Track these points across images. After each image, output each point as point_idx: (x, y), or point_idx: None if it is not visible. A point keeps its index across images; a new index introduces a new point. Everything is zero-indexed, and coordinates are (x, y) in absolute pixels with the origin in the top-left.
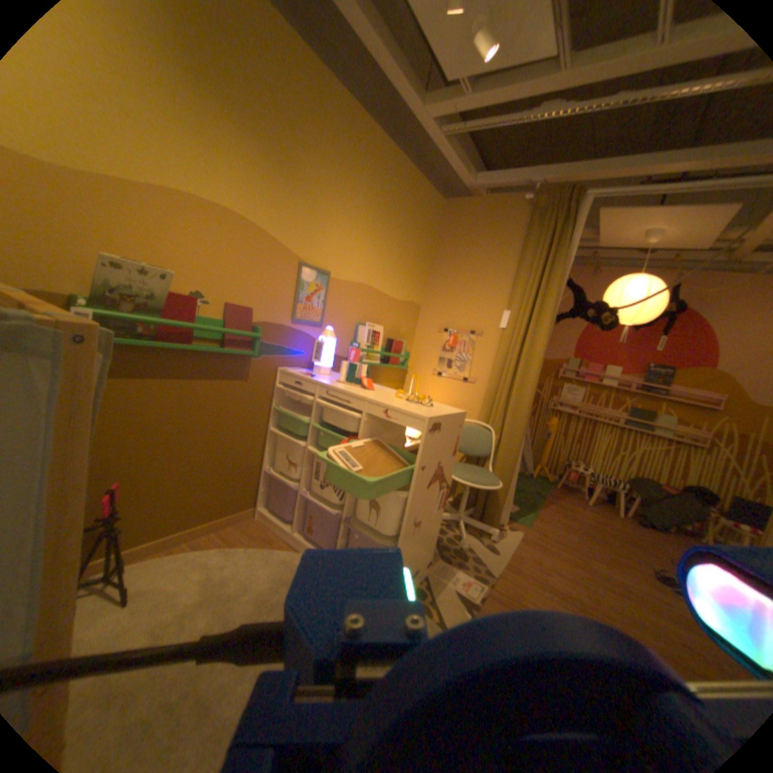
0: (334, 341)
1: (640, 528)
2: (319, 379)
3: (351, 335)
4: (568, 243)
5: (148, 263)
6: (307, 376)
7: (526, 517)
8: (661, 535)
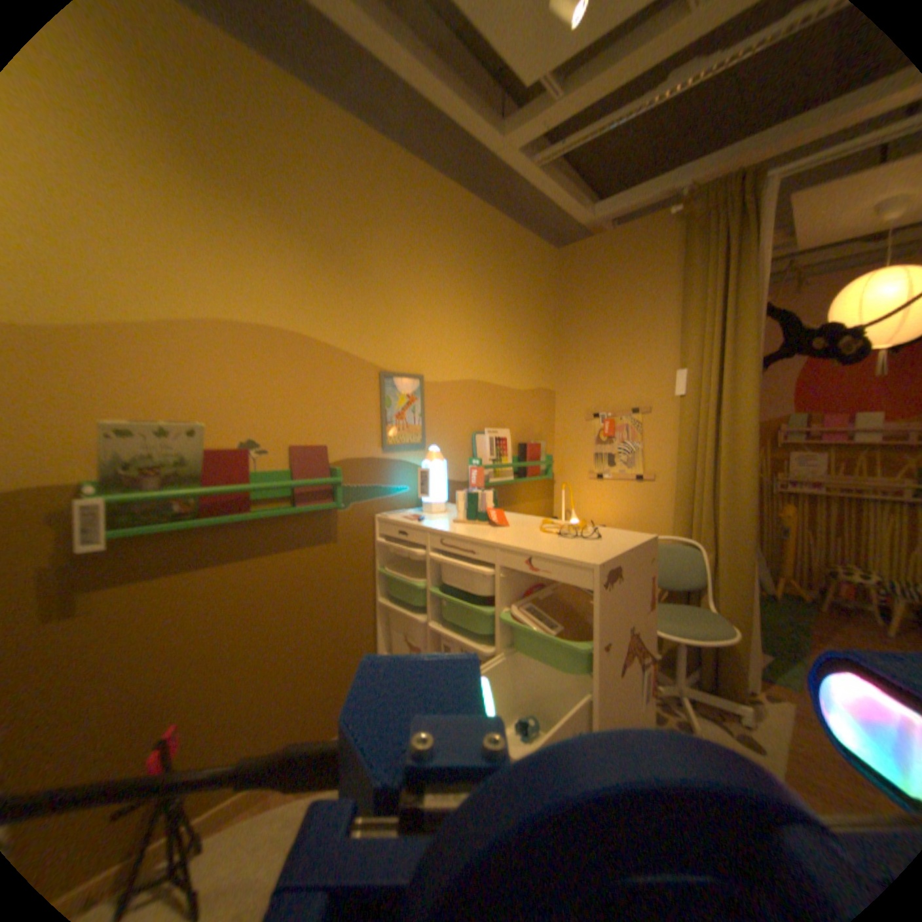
0: (443, 463)
1: None
2: (430, 520)
3: (467, 449)
4: (756, 250)
5: (176, 417)
6: (413, 519)
7: (790, 671)
8: None
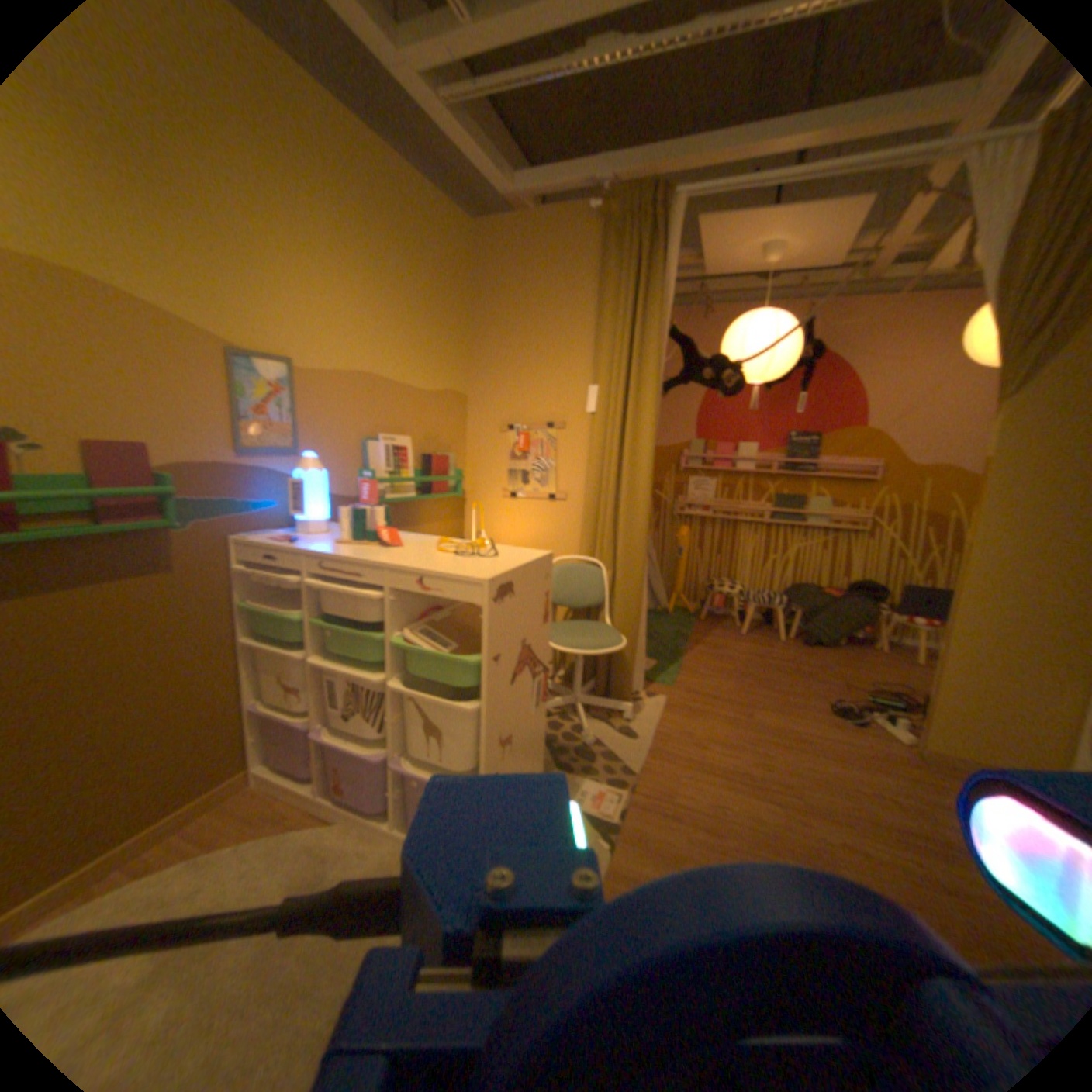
0: (321, 473)
1: (805, 648)
2: (305, 542)
3: (355, 458)
4: (661, 270)
5: None
6: (282, 541)
7: (666, 670)
8: (829, 651)
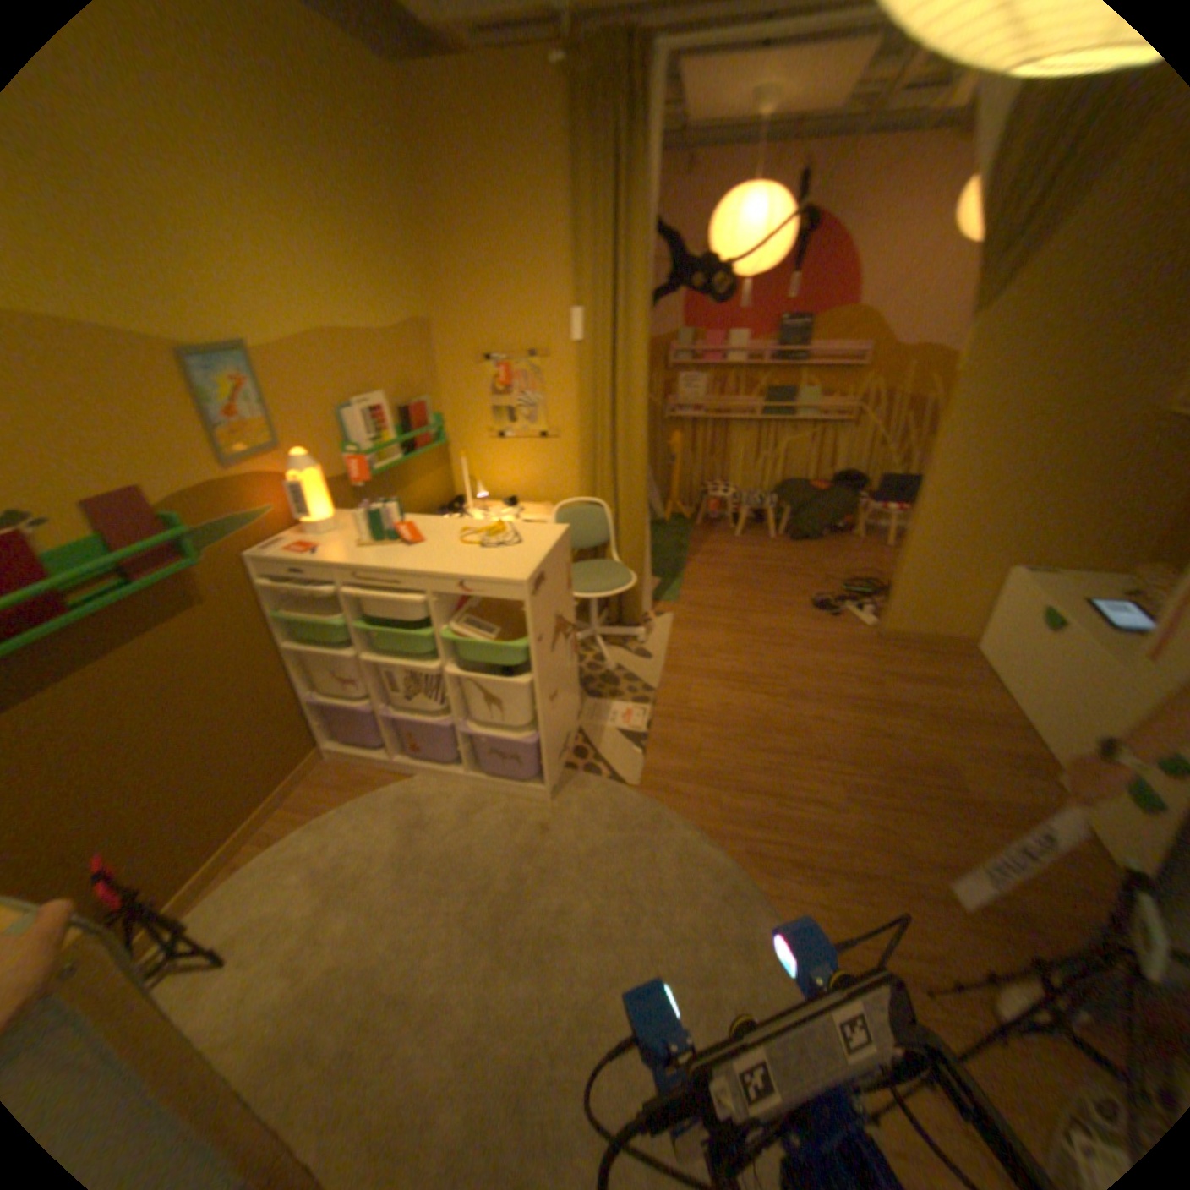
0: (314, 471)
1: (791, 543)
2: (322, 549)
3: (332, 433)
4: (641, 162)
5: None
6: (299, 553)
7: (668, 587)
8: (812, 543)
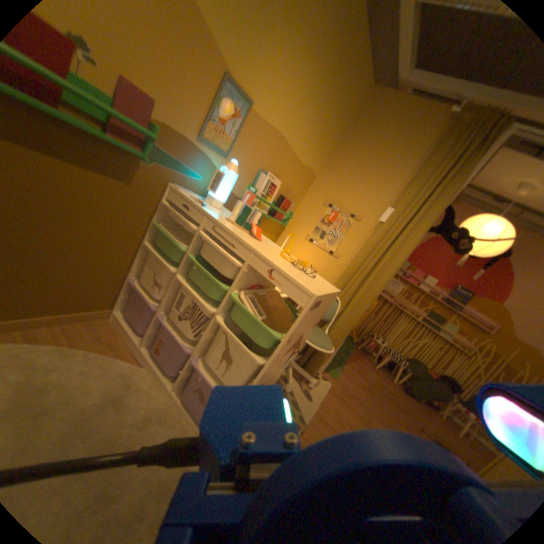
0: (236, 177)
1: (404, 395)
2: (210, 210)
3: (252, 179)
4: (473, 167)
5: None
6: (198, 203)
7: (335, 370)
8: (416, 404)
